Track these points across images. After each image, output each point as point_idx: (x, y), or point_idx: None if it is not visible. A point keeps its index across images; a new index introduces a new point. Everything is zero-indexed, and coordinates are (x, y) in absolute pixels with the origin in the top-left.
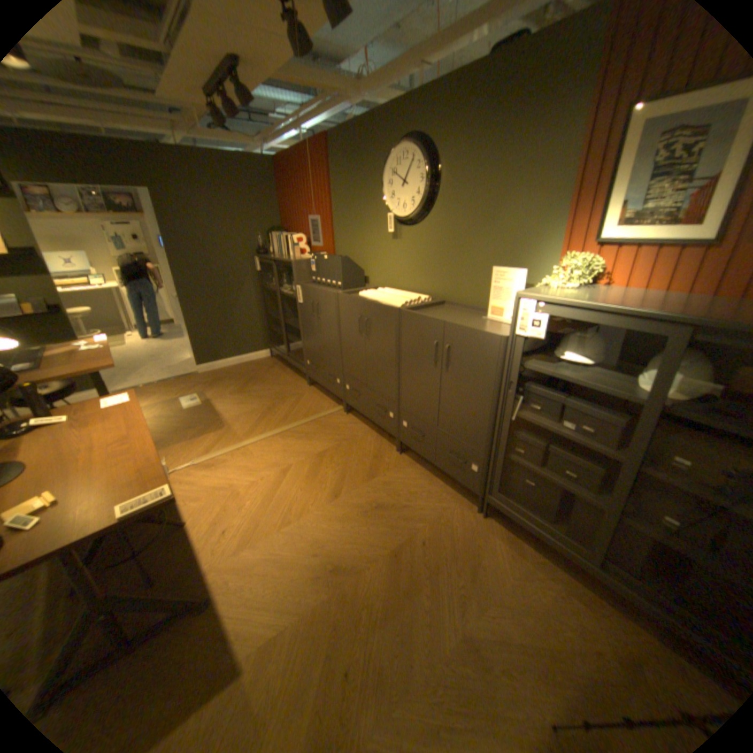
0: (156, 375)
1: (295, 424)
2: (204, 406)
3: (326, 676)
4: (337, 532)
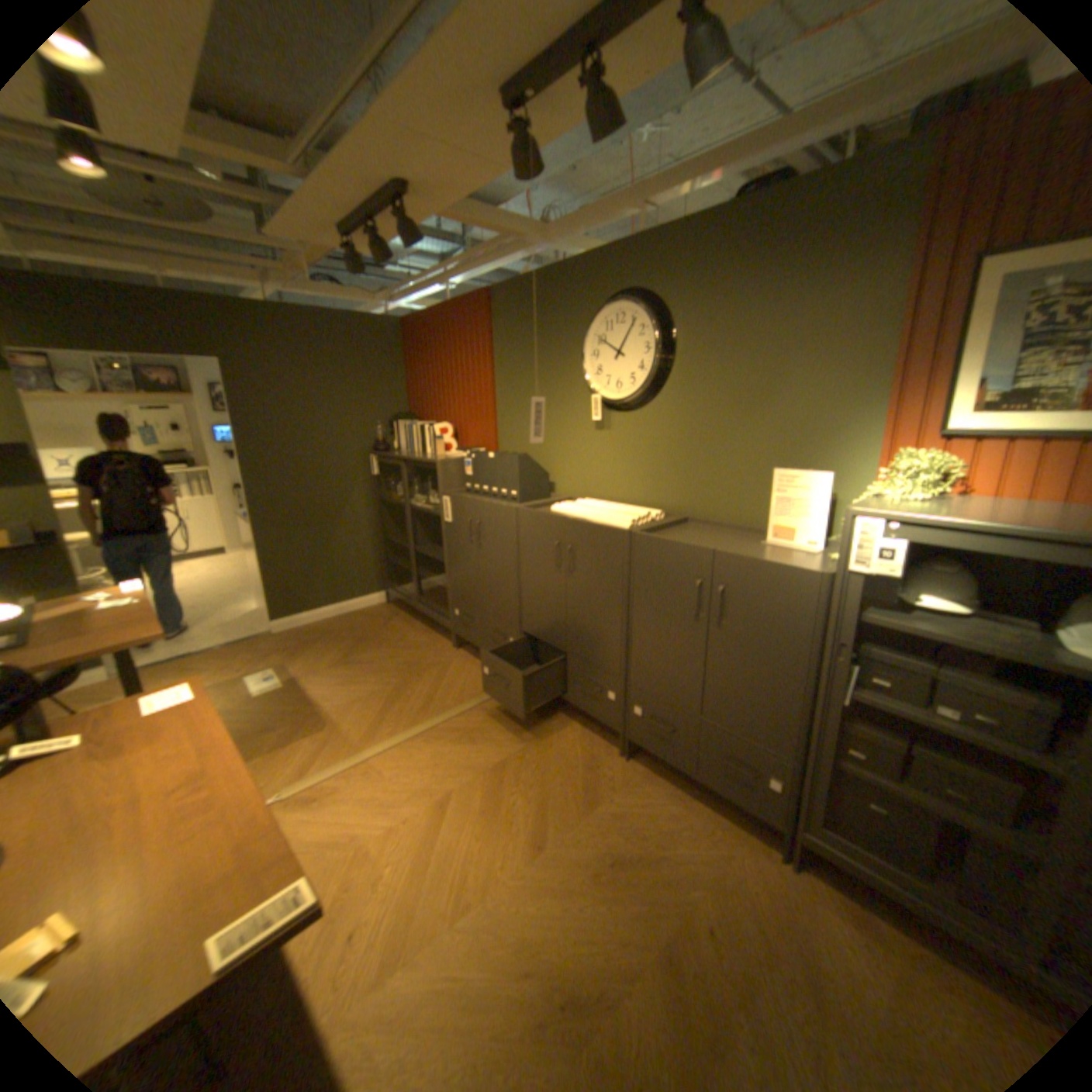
0: (198, 640)
1: (443, 717)
2: (286, 691)
3: None
4: (554, 924)
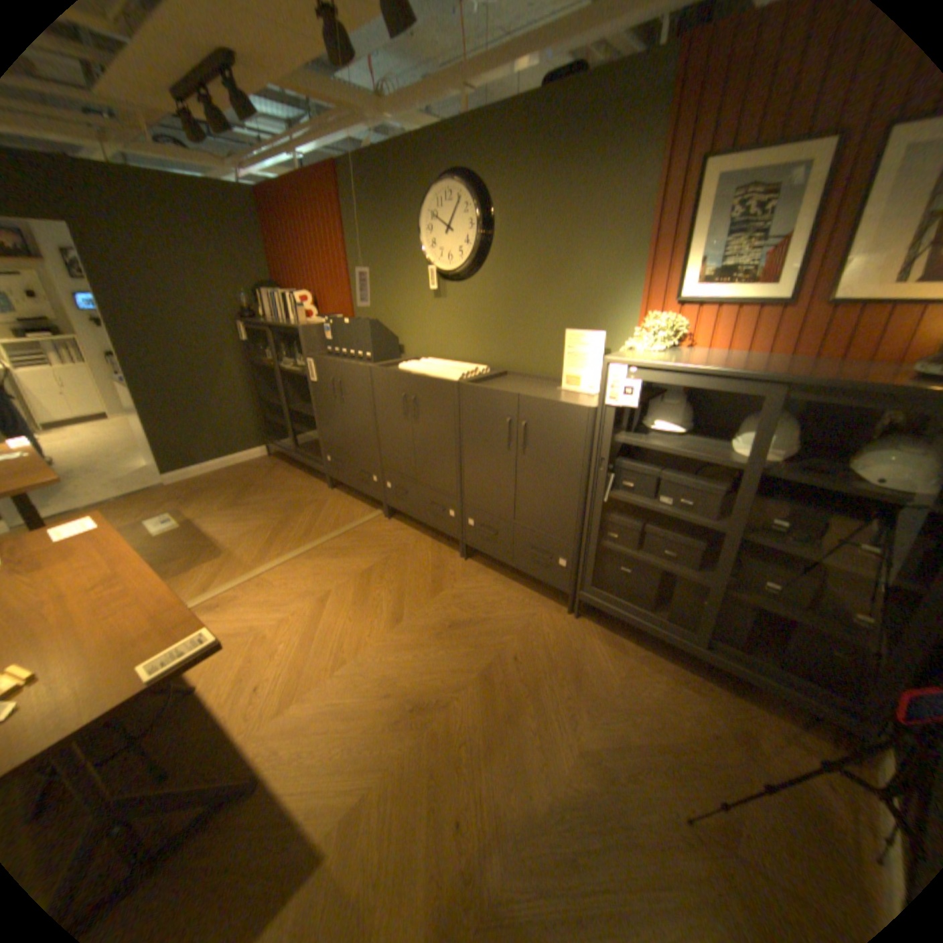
0: (95, 494)
1: (322, 539)
2: (184, 529)
3: (433, 833)
4: (408, 664)
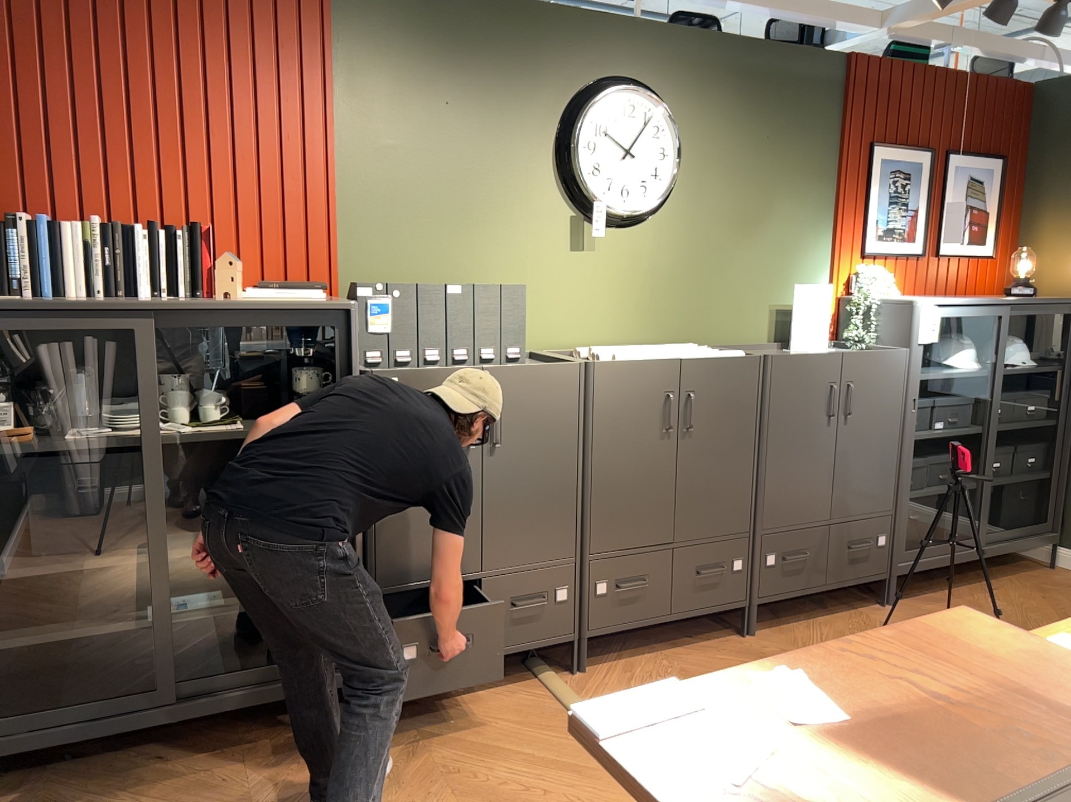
0: None
1: None
2: None
3: None
4: None
